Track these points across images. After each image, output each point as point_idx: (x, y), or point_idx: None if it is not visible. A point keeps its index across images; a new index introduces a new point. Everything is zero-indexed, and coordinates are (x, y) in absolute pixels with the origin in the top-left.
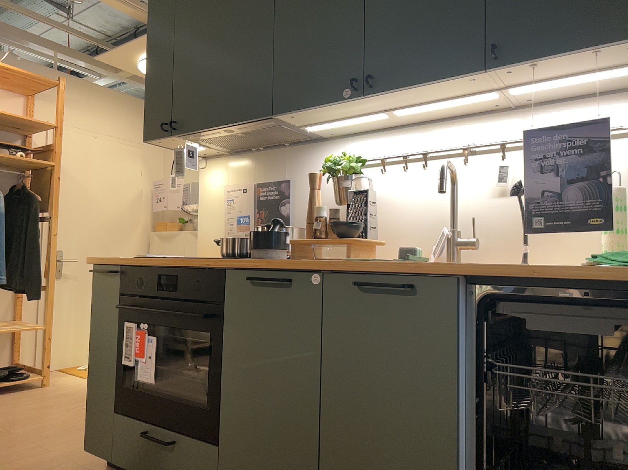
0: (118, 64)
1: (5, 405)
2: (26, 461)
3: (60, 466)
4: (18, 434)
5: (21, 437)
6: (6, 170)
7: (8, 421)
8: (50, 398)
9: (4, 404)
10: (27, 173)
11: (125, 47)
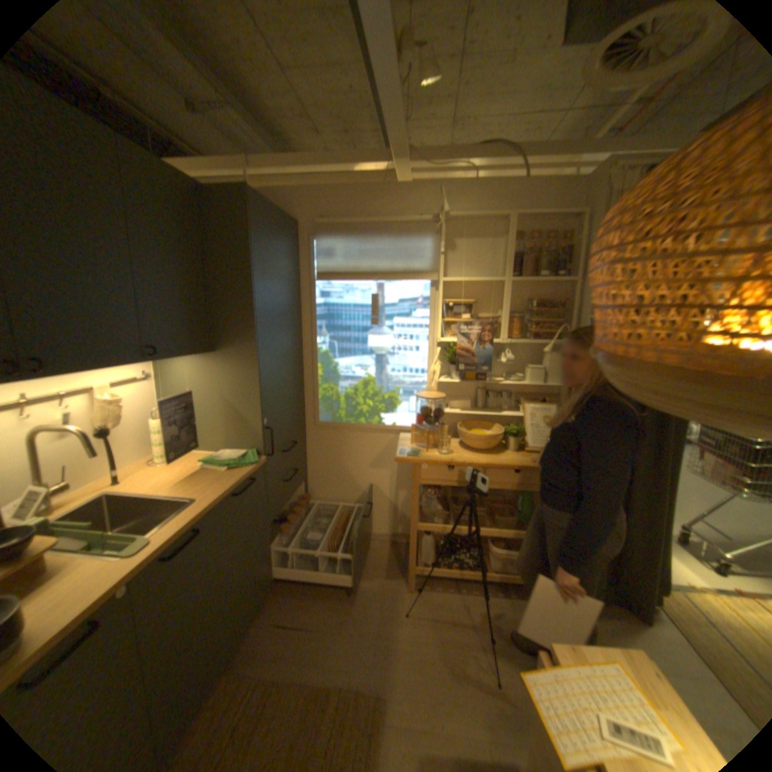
0: None
1: None
2: None
3: None
4: None
5: None
6: None
7: None
8: None
9: None
10: None
11: None
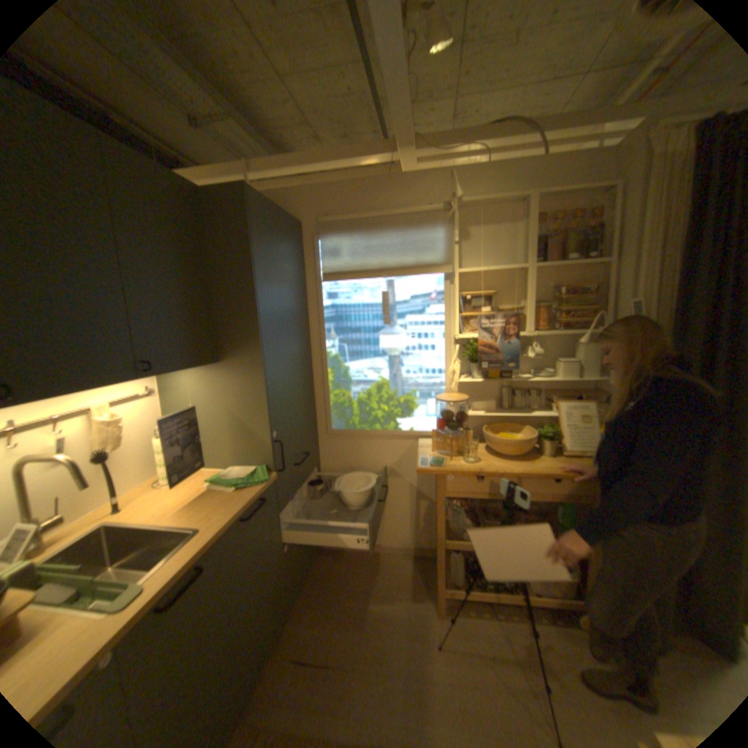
0: None
1: None
2: None
3: None
4: None
5: None
6: None
7: None
8: None
9: None
10: None
11: None
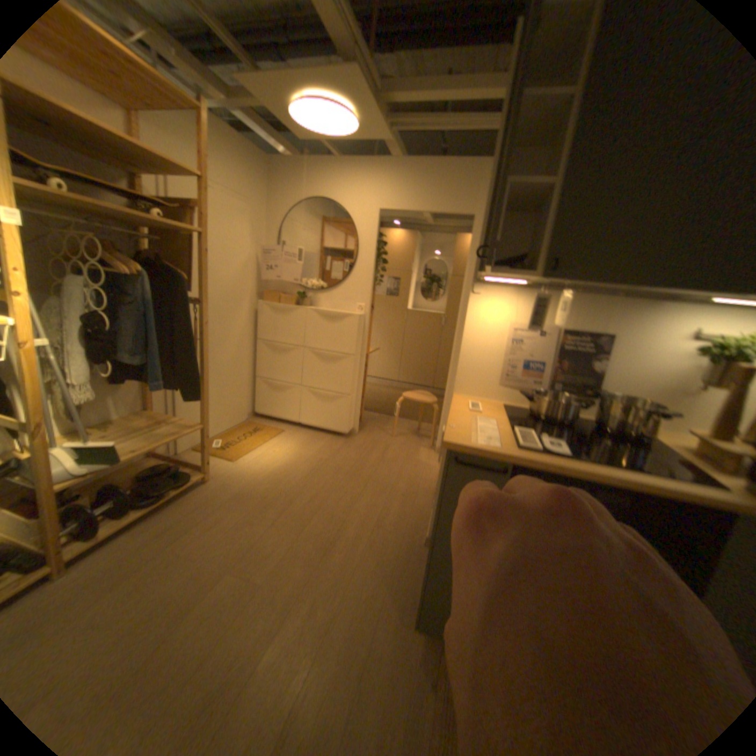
0: (259, 91)
1: (197, 527)
2: (332, 641)
3: (376, 640)
4: (269, 585)
5: (277, 590)
6: (110, 224)
7: (232, 561)
8: (235, 505)
9: (191, 524)
10: (138, 231)
11: (292, 70)
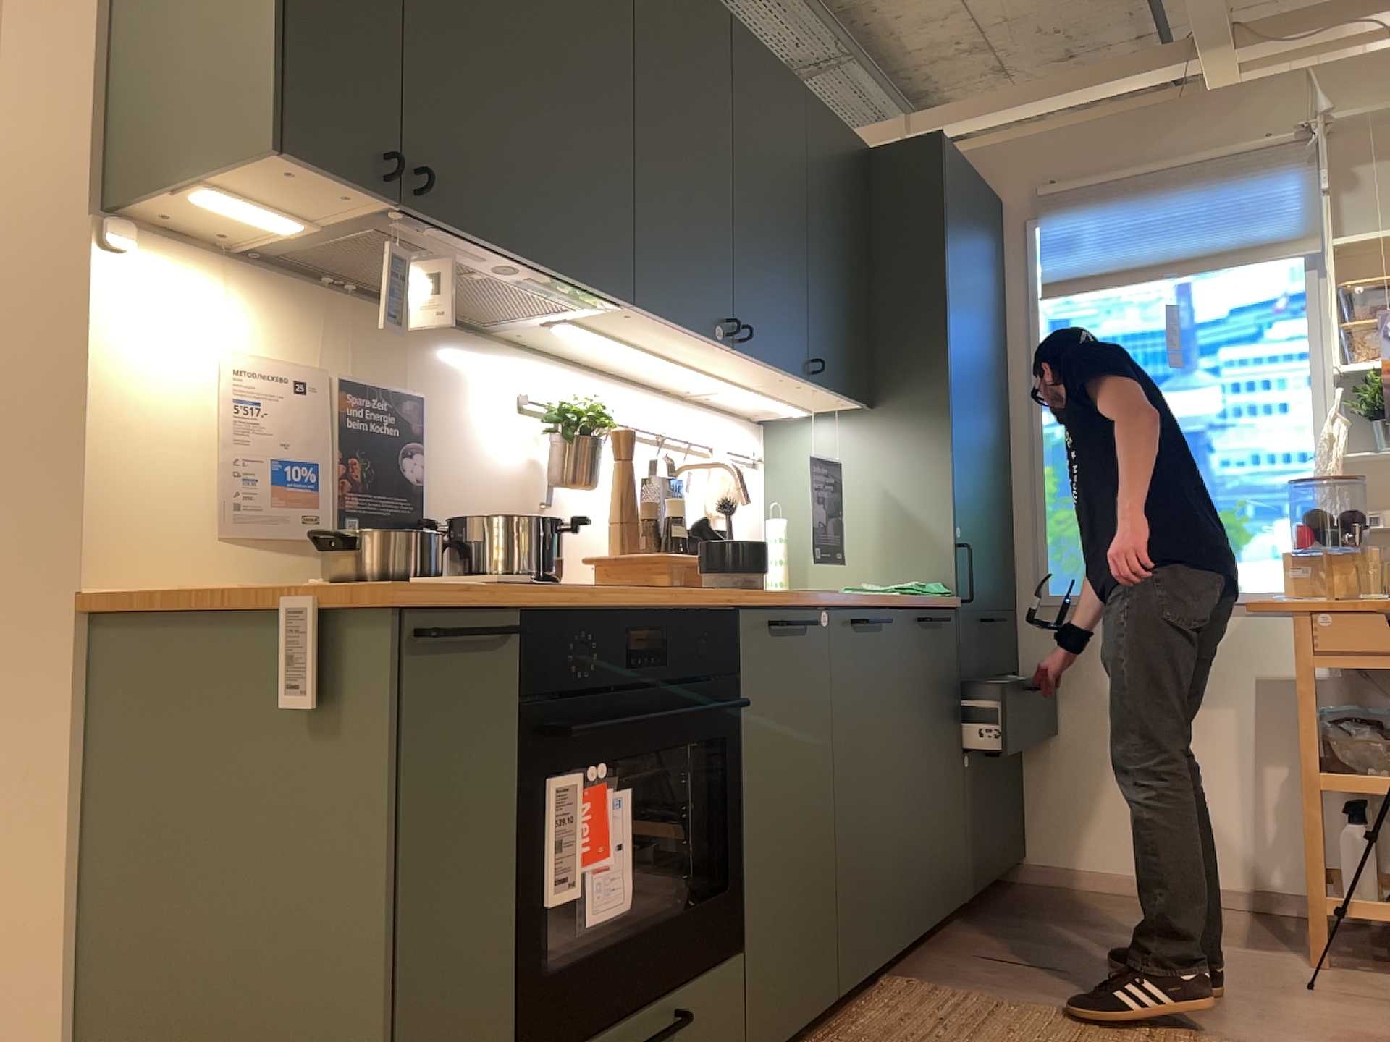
0: None
1: None
2: None
3: None
4: None
5: None
6: None
7: None
8: None
9: None
10: None
11: None
